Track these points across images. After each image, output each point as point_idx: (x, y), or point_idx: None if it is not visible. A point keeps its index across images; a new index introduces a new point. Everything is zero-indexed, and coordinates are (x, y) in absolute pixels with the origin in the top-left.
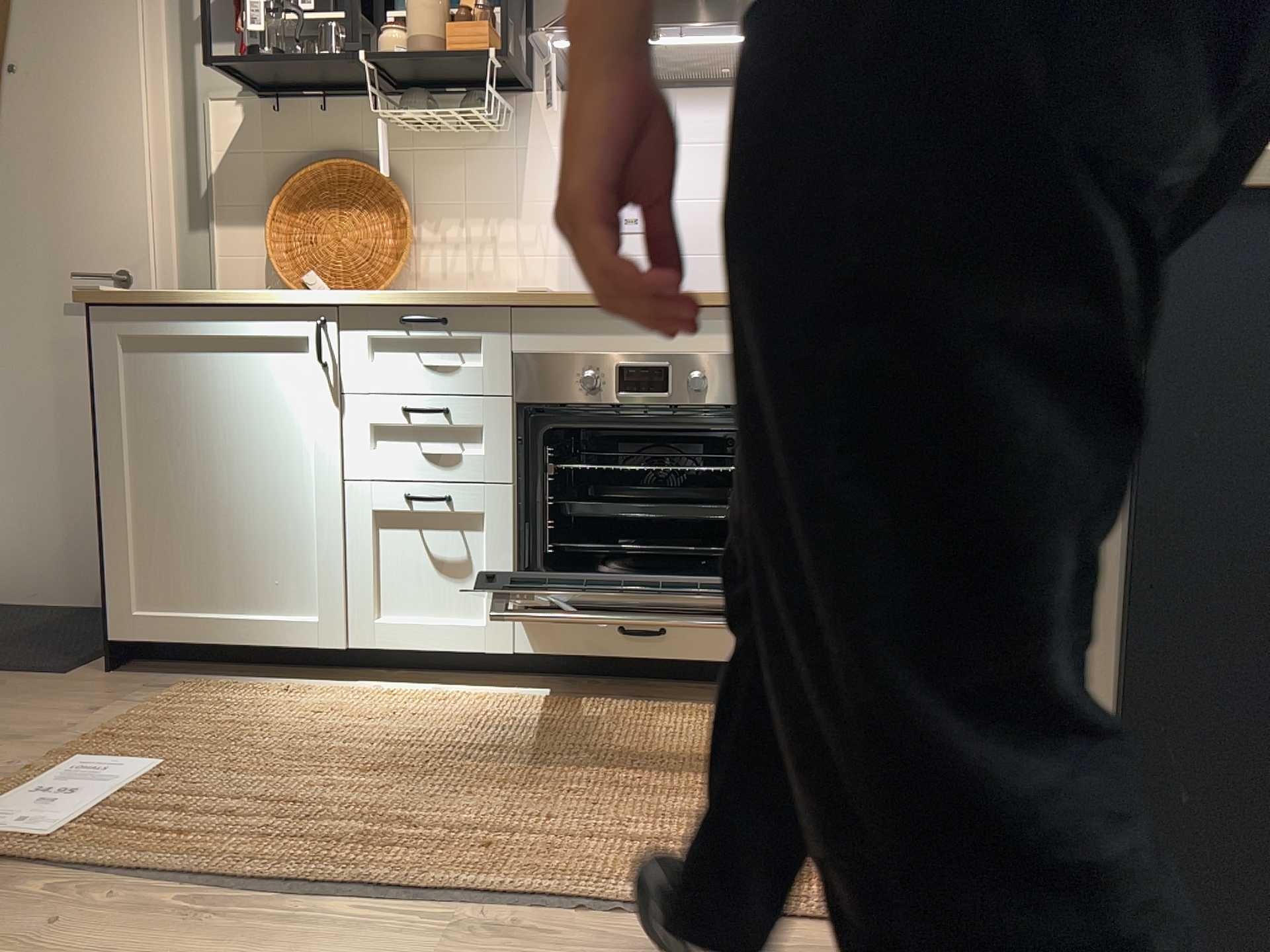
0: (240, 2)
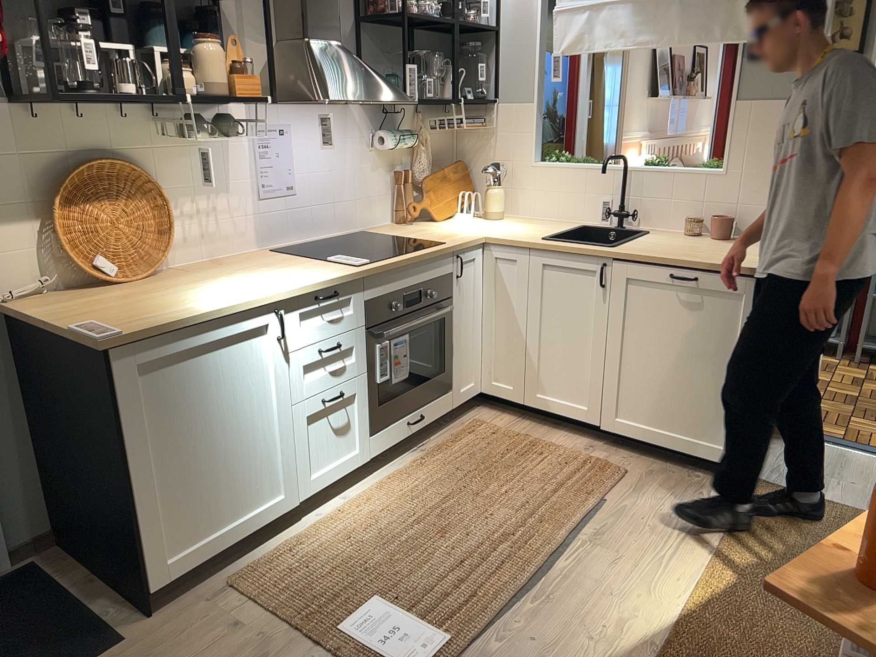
0: None
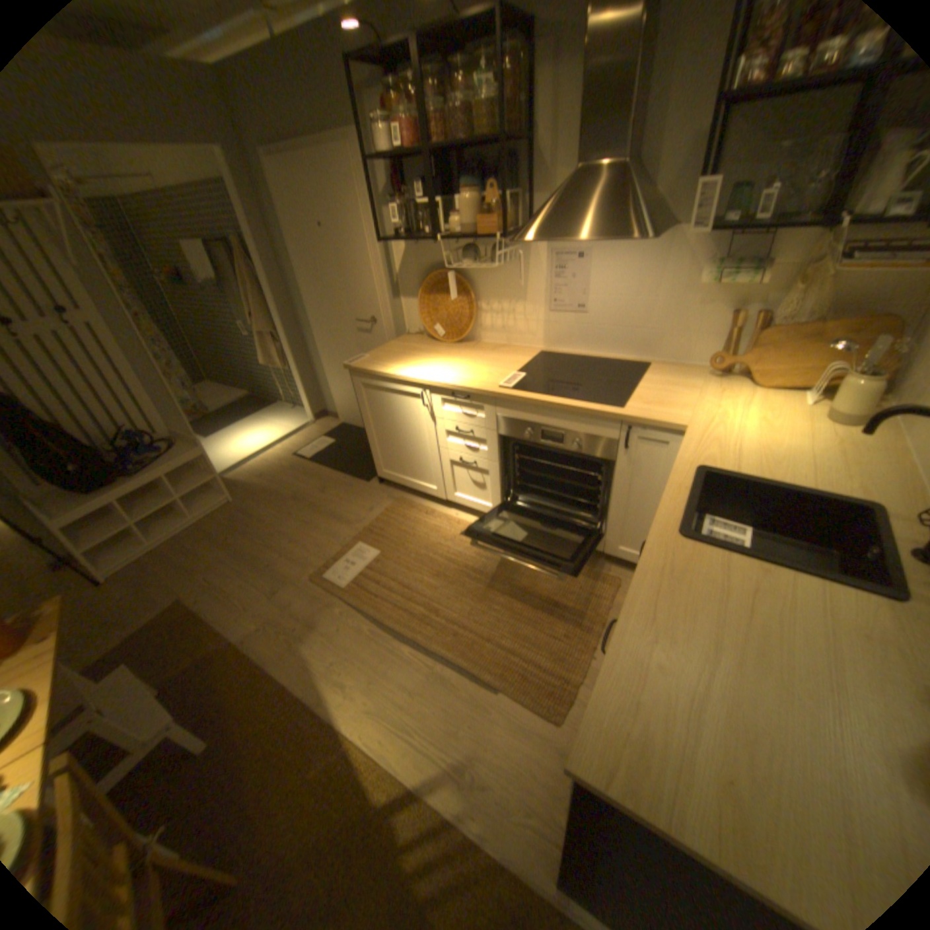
0: (396, 183)
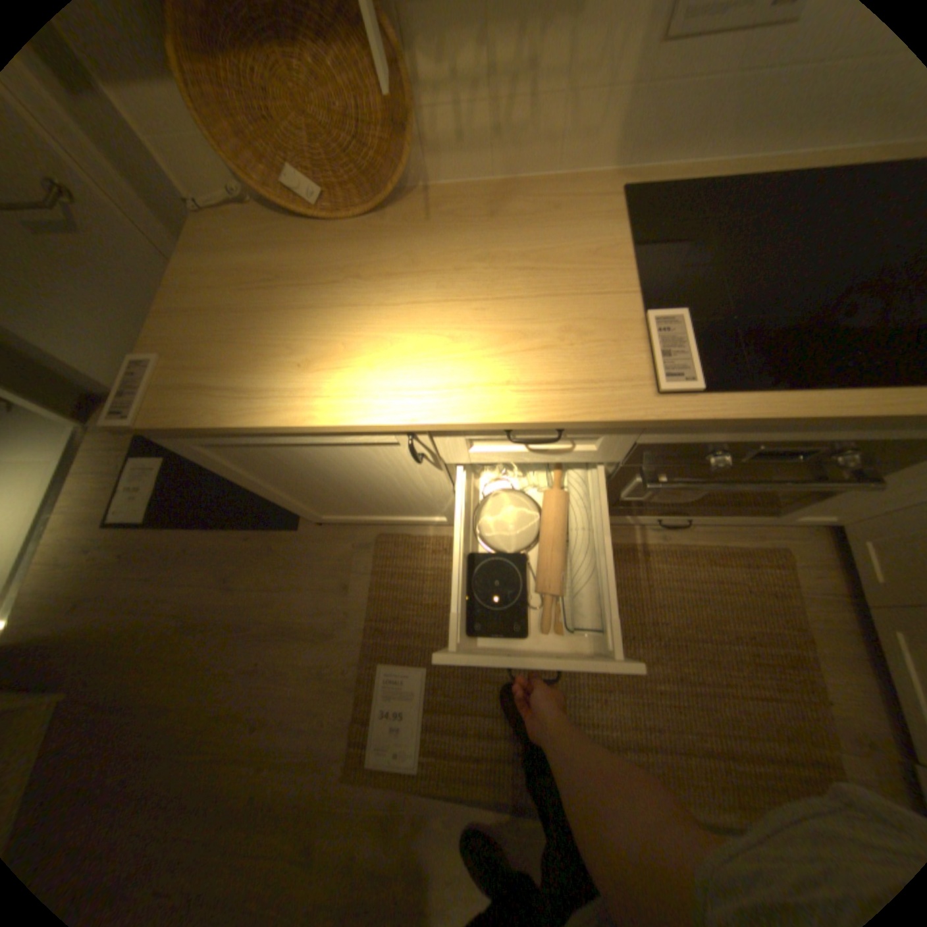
0: None
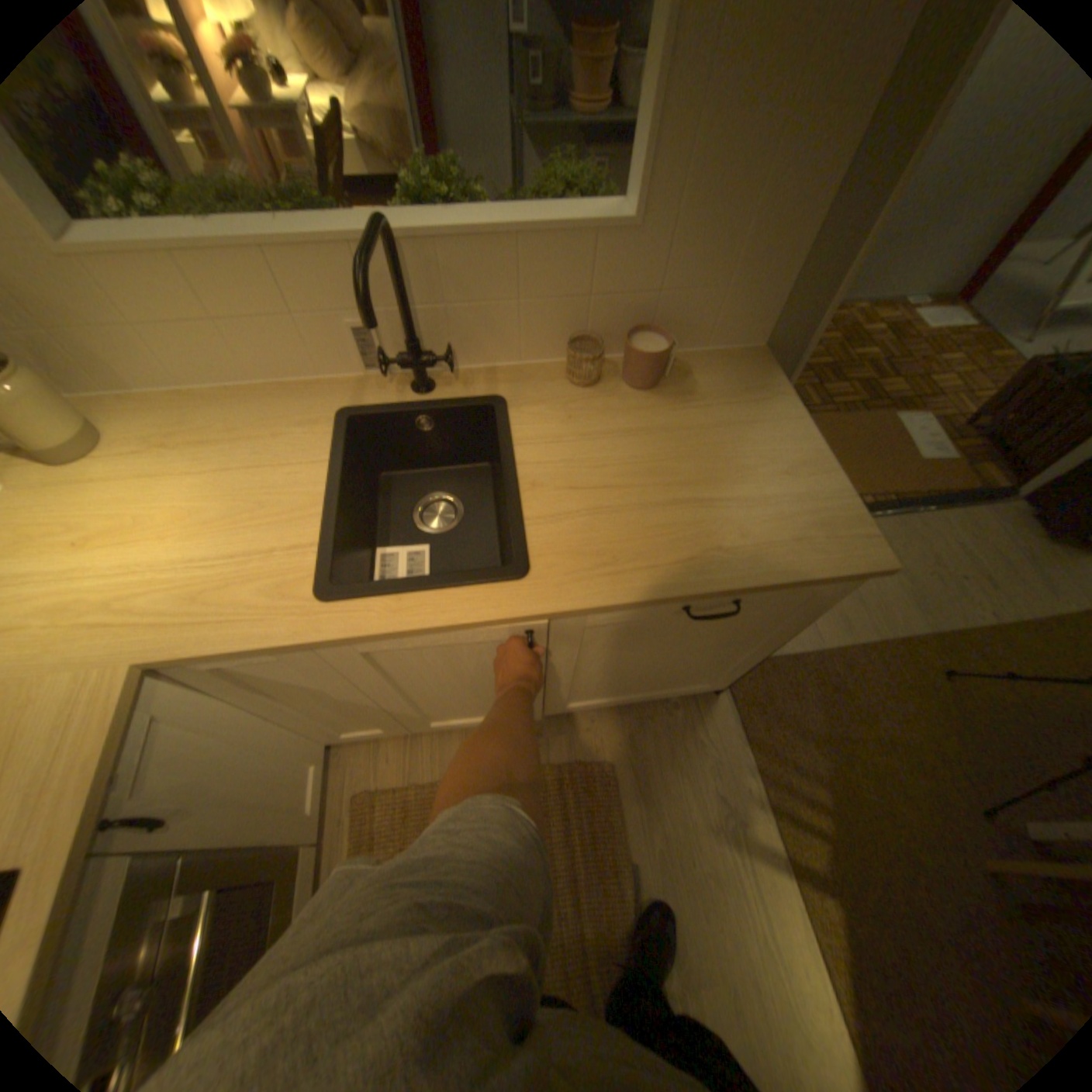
0: None
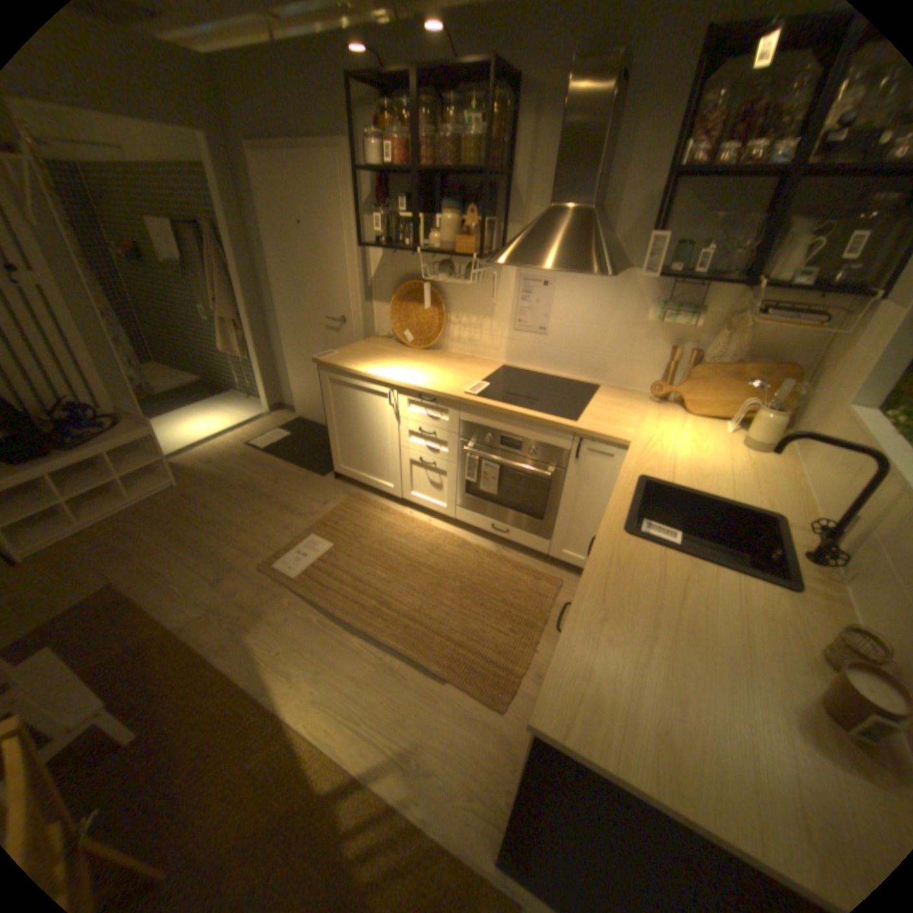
0: (380, 194)
